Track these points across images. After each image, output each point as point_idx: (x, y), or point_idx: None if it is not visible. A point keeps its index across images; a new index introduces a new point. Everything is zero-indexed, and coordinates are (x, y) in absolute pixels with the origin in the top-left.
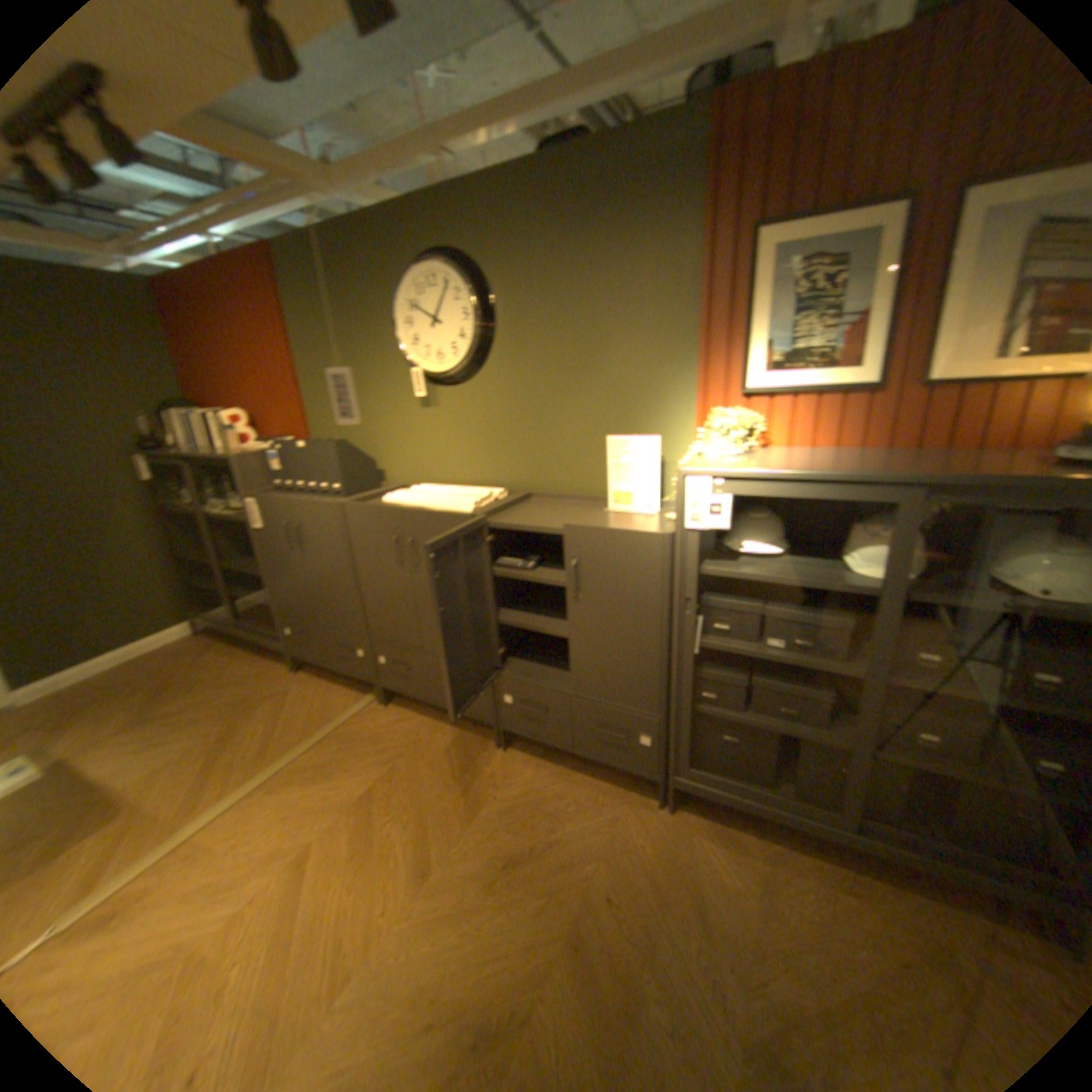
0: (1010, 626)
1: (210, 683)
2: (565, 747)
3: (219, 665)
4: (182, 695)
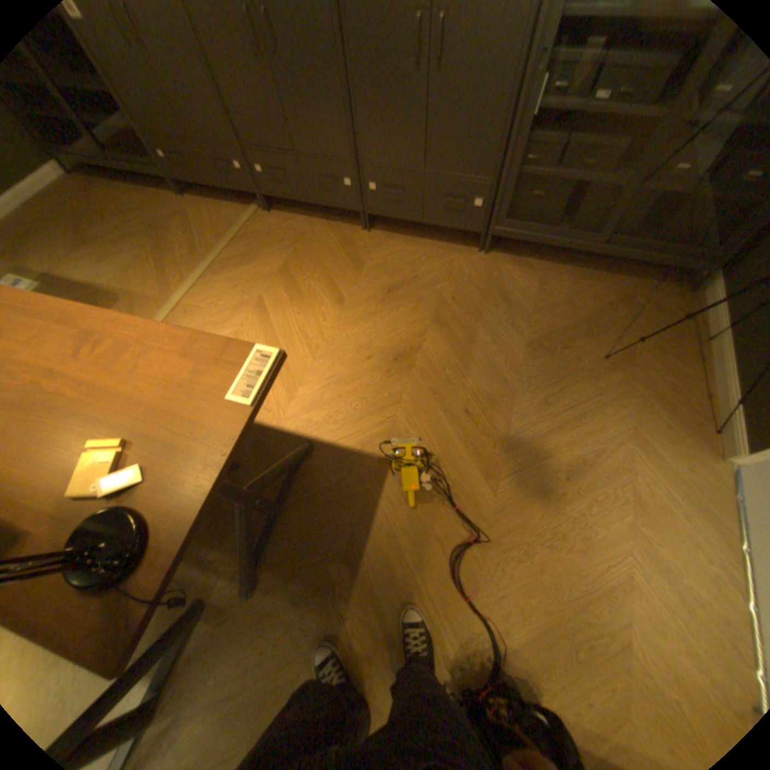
0: None
1: (117, 211)
2: (417, 219)
3: (113, 197)
4: (100, 221)
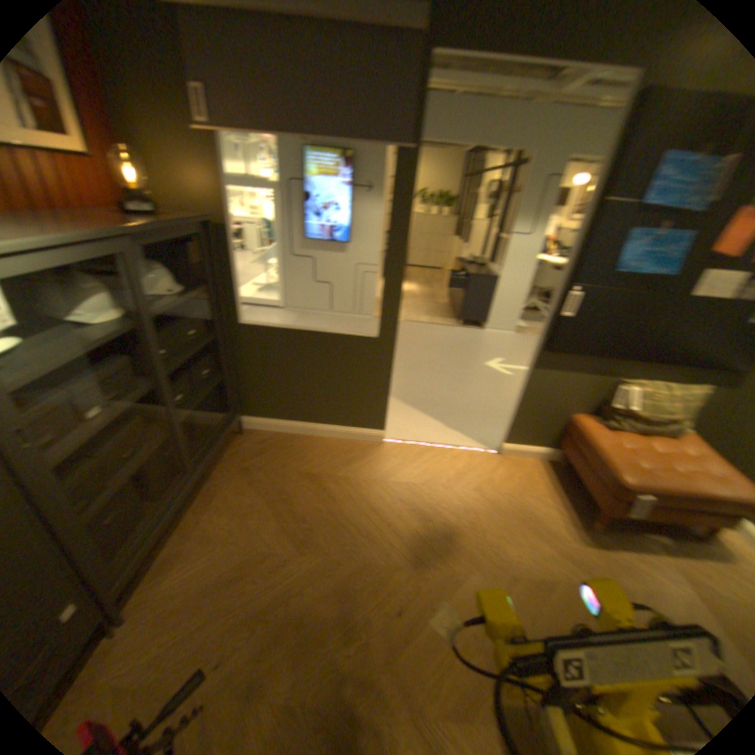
0: (154, 319)
1: None
2: None
3: None
4: None
